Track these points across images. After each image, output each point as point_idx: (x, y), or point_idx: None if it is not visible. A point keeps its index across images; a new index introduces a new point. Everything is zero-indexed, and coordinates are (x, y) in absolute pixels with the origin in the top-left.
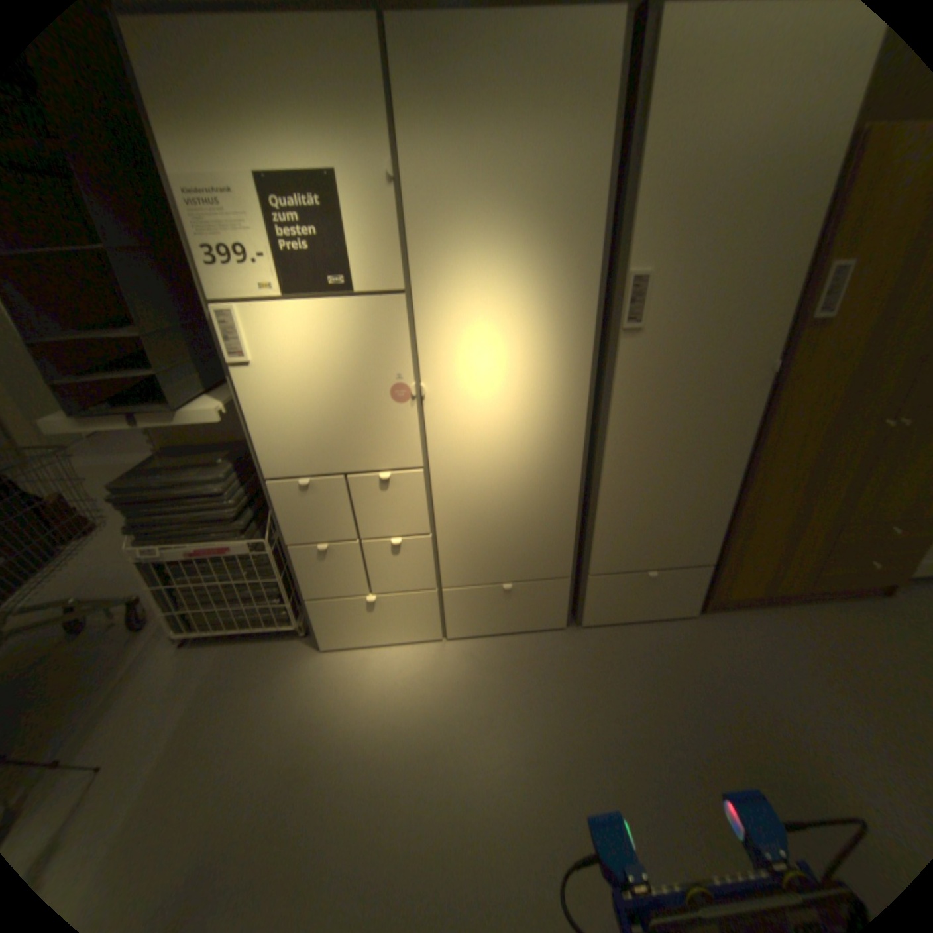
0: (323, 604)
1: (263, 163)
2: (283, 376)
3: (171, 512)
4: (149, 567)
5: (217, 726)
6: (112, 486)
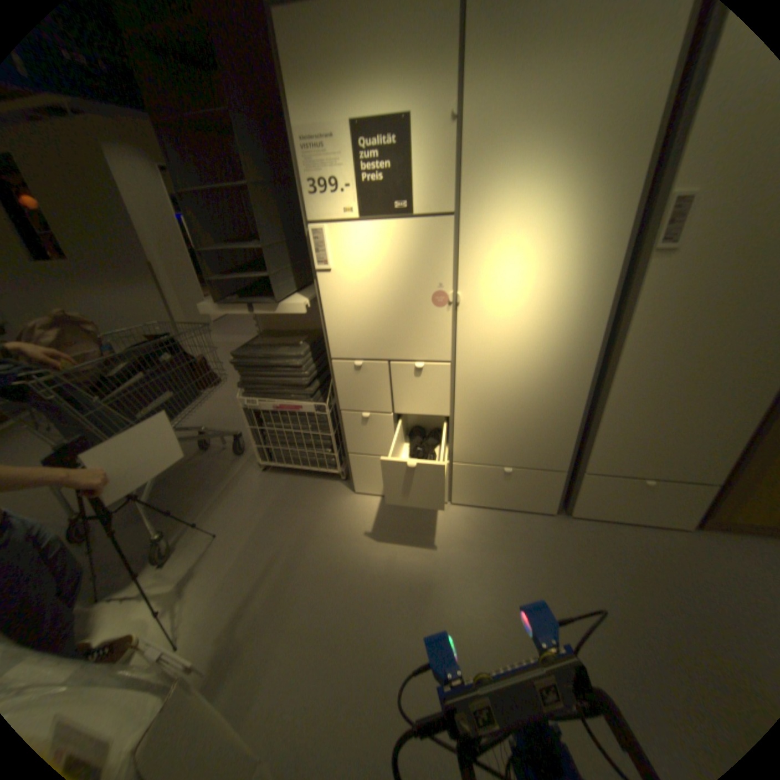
0: (361, 458)
1: (356, 113)
2: (353, 282)
3: (268, 377)
4: (251, 413)
5: (285, 528)
6: (234, 354)
